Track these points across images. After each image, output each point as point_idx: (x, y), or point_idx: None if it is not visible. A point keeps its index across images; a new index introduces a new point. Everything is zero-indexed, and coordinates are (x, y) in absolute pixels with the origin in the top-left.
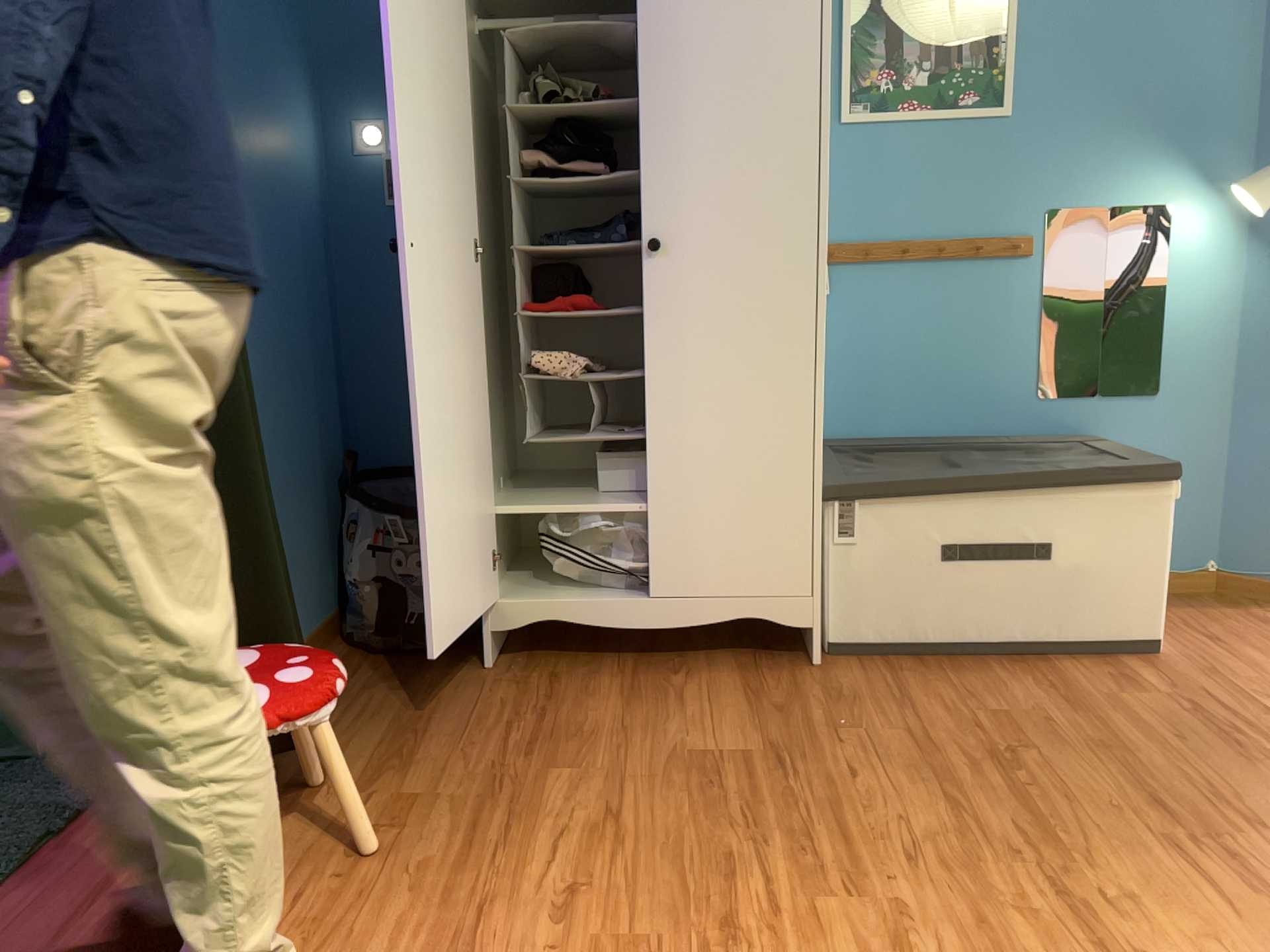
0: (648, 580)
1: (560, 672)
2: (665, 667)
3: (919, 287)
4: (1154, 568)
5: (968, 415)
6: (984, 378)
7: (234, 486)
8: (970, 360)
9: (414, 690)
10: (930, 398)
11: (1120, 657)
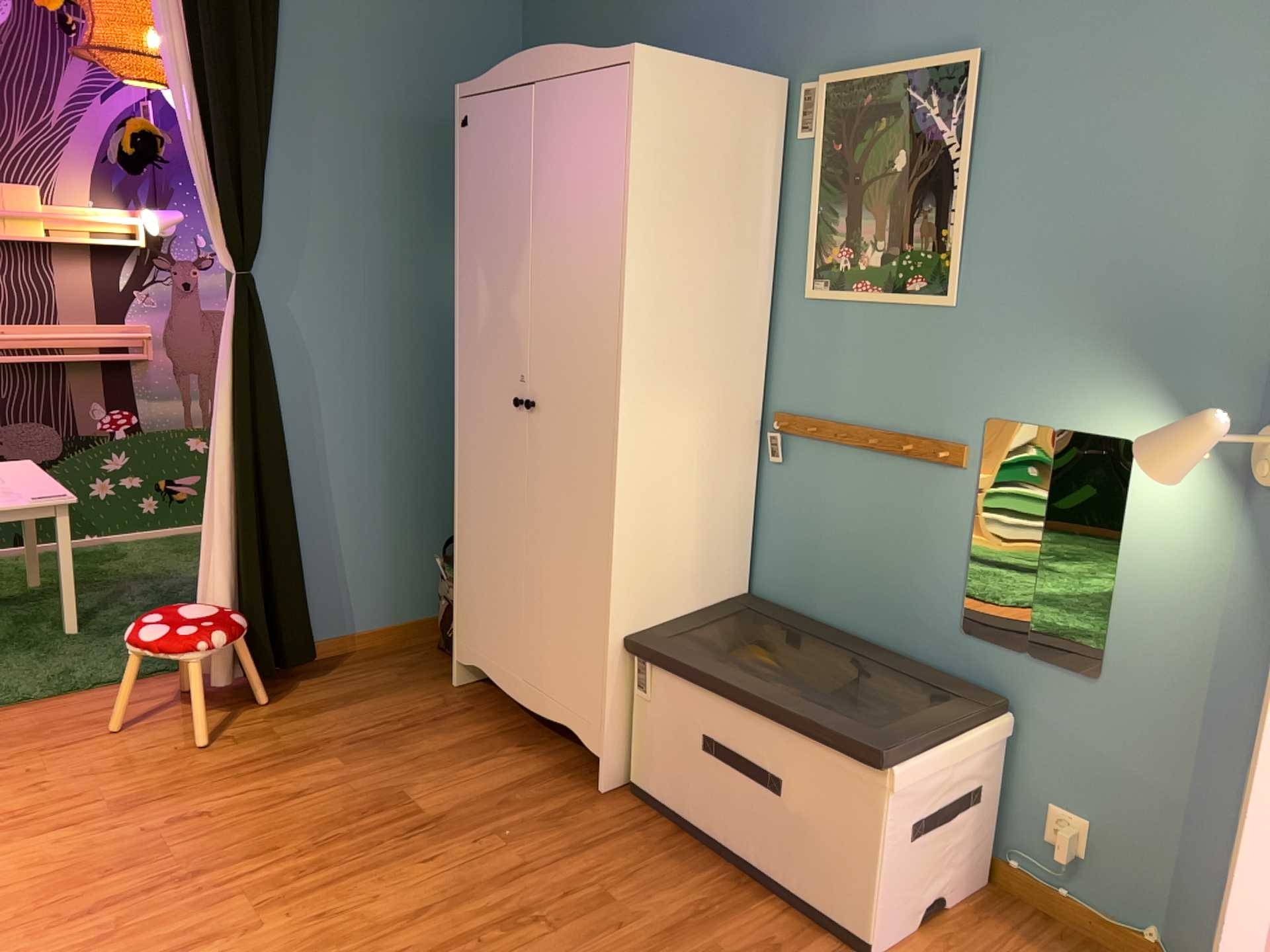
0: (520, 665)
1: (474, 710)
2: (526, 739)
3: (859, 474)
4: (867, 859)
5: (892, 624)
6: (909, 590)
7: (249, 517)
8: (898, 566)
9: (399, 680)
10: (859, 593)
11: (823, 936)
